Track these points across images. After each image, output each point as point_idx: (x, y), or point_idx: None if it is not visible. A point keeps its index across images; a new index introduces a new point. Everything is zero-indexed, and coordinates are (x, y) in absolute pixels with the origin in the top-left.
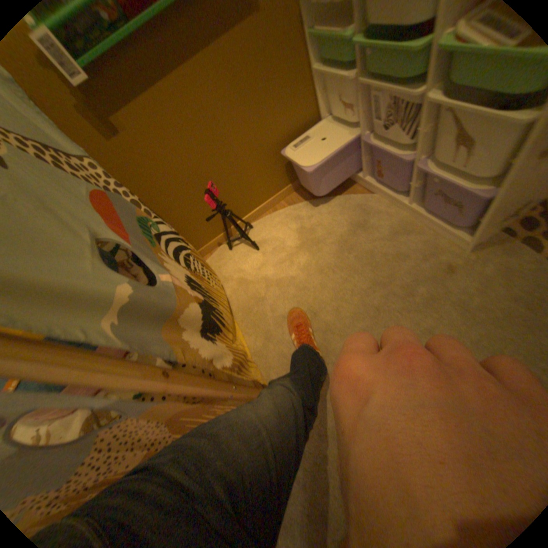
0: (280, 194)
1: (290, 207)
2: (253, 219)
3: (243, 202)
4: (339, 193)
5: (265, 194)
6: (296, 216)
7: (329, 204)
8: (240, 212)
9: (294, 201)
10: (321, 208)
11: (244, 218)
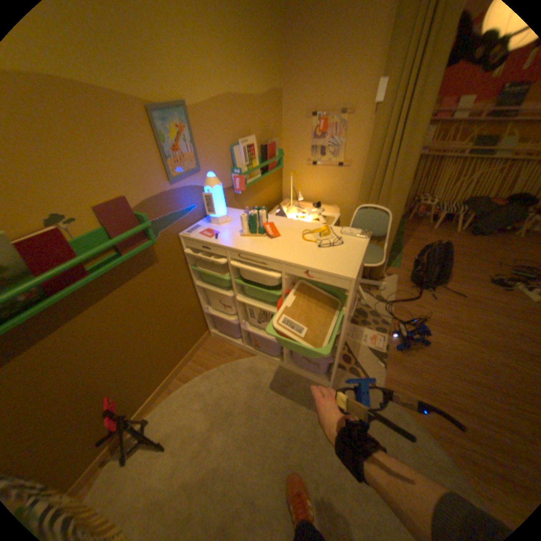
0: (172, 374)
1: (186, 386)
2: (145, 410)
3: (135, 398)
4: (228, 360)
5: (158, 380)
6: (196, 394)
7: (223, 374)
8: (131, 410)
9: (188, 376)
10: (218, 379)
11: (135, 414)
